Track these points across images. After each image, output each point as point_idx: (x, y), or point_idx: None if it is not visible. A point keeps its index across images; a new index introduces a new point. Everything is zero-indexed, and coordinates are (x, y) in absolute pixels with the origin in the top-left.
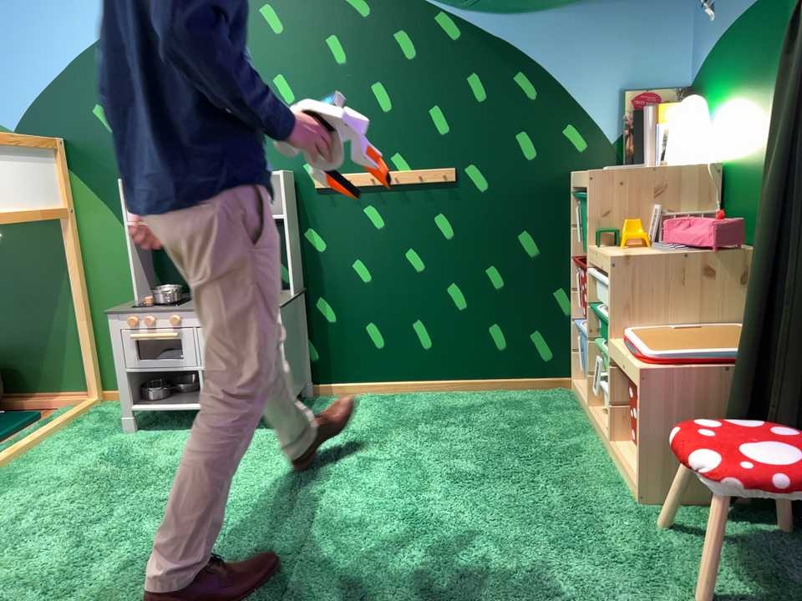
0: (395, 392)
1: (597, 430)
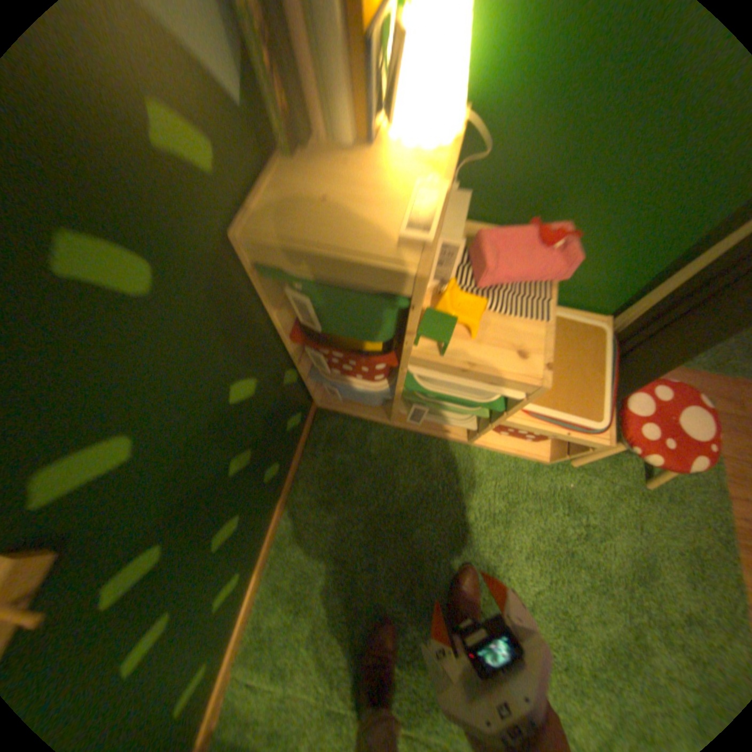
0: (246, 619)
1: (424, 432)
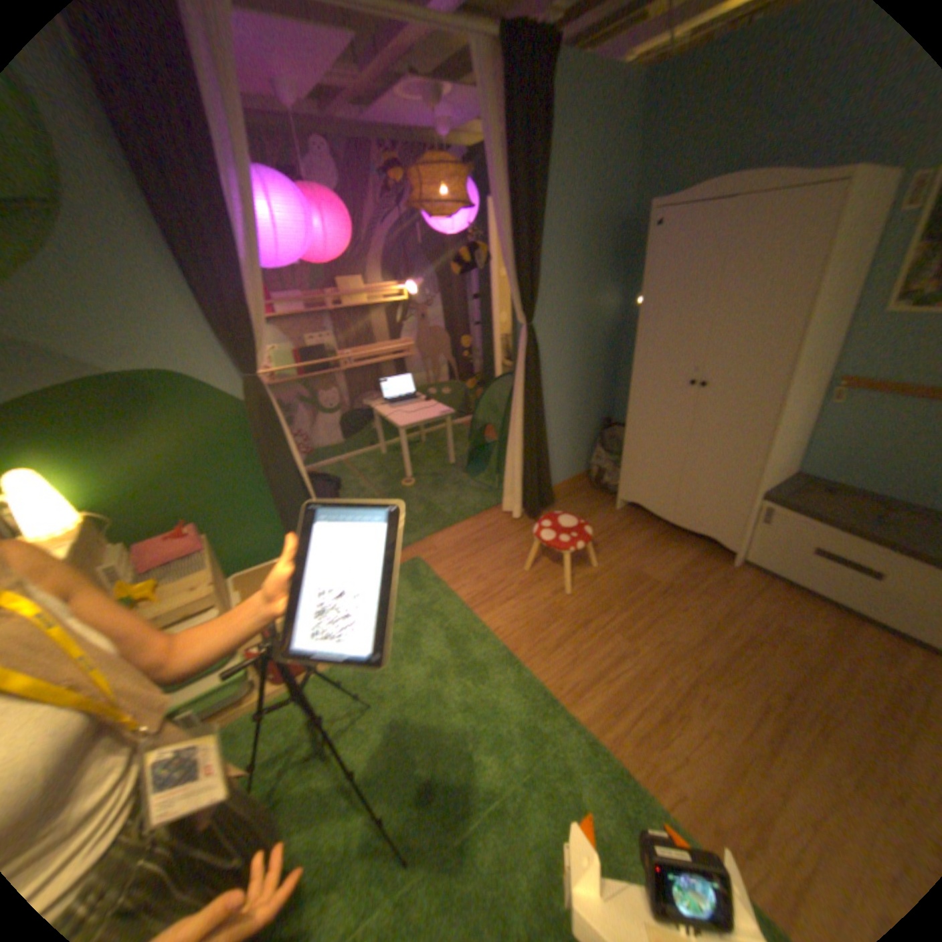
0: None
1: (221, 727)
